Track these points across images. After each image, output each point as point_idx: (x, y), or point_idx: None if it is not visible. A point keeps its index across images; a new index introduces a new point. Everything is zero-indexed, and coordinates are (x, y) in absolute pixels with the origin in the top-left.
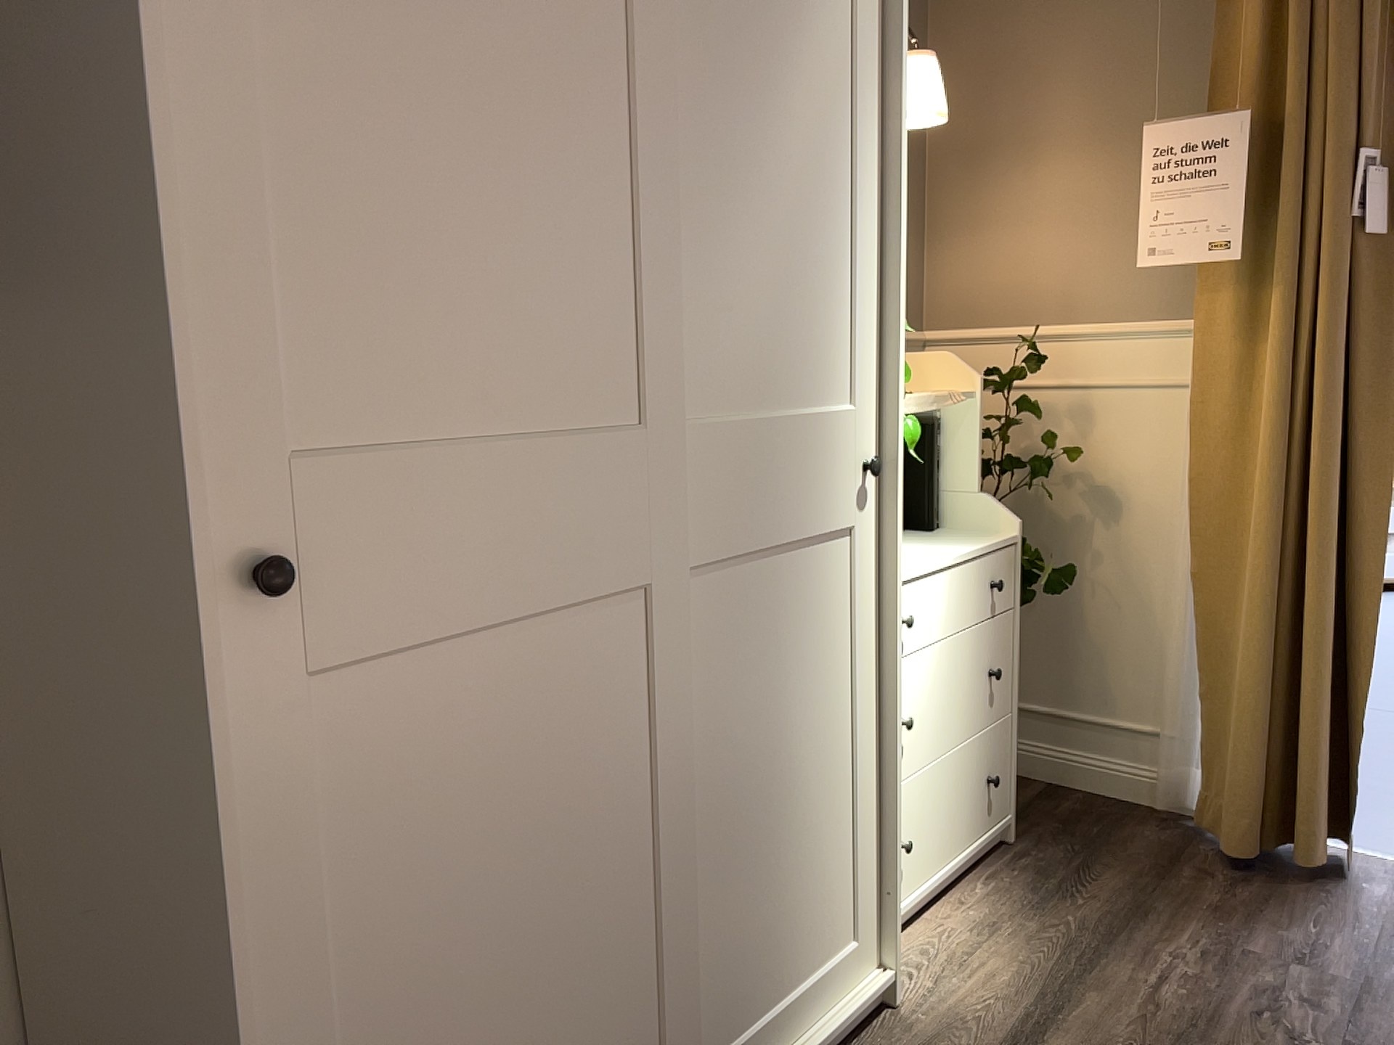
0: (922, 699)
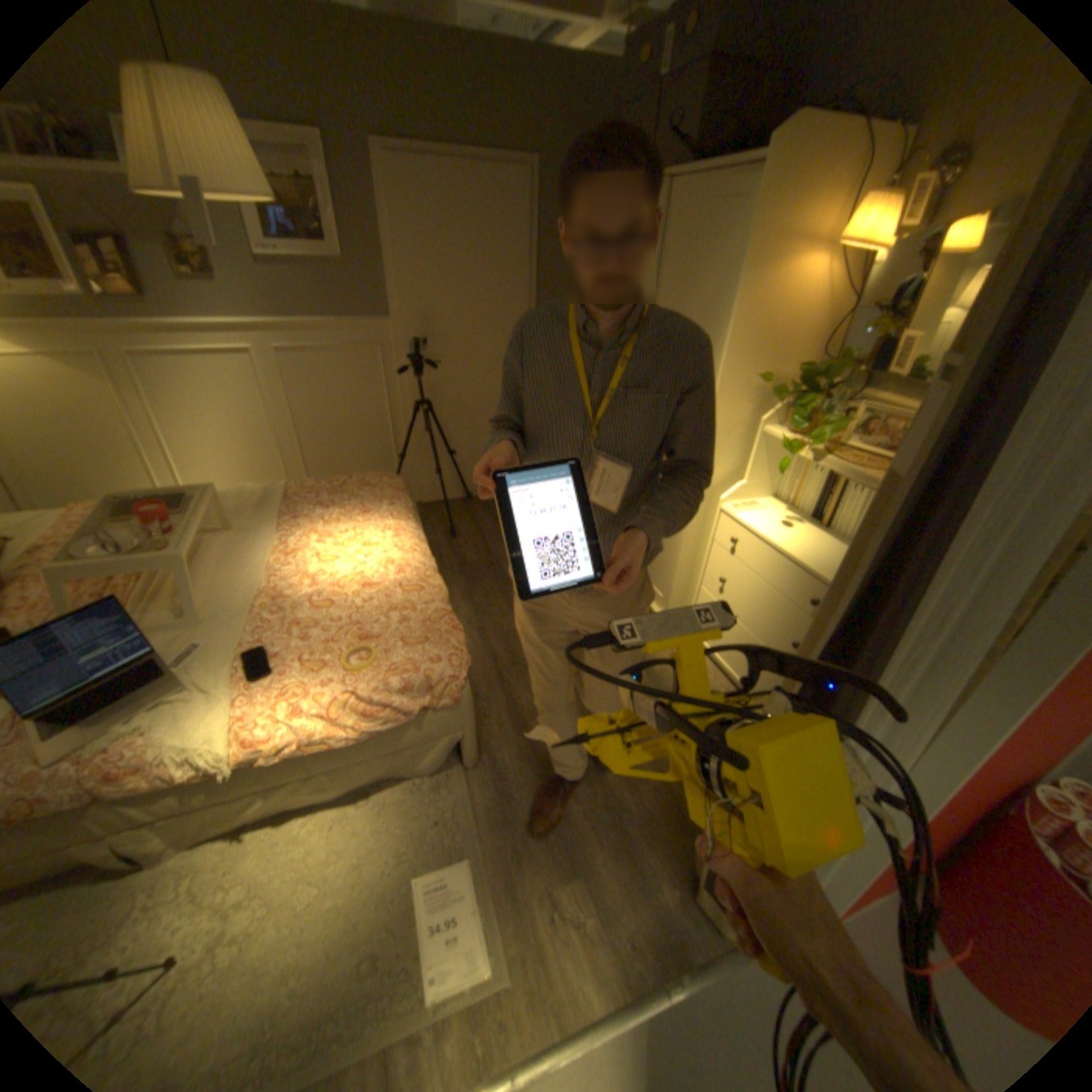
0: (739, 585)
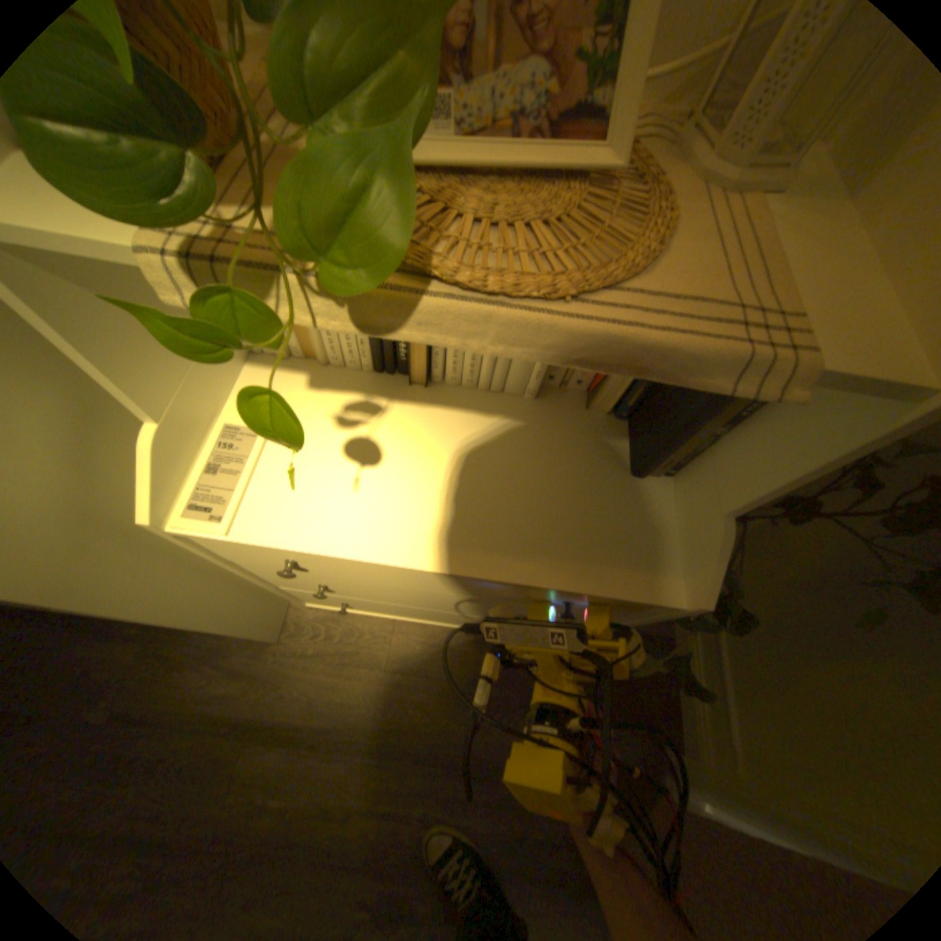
0: (361, 588)
